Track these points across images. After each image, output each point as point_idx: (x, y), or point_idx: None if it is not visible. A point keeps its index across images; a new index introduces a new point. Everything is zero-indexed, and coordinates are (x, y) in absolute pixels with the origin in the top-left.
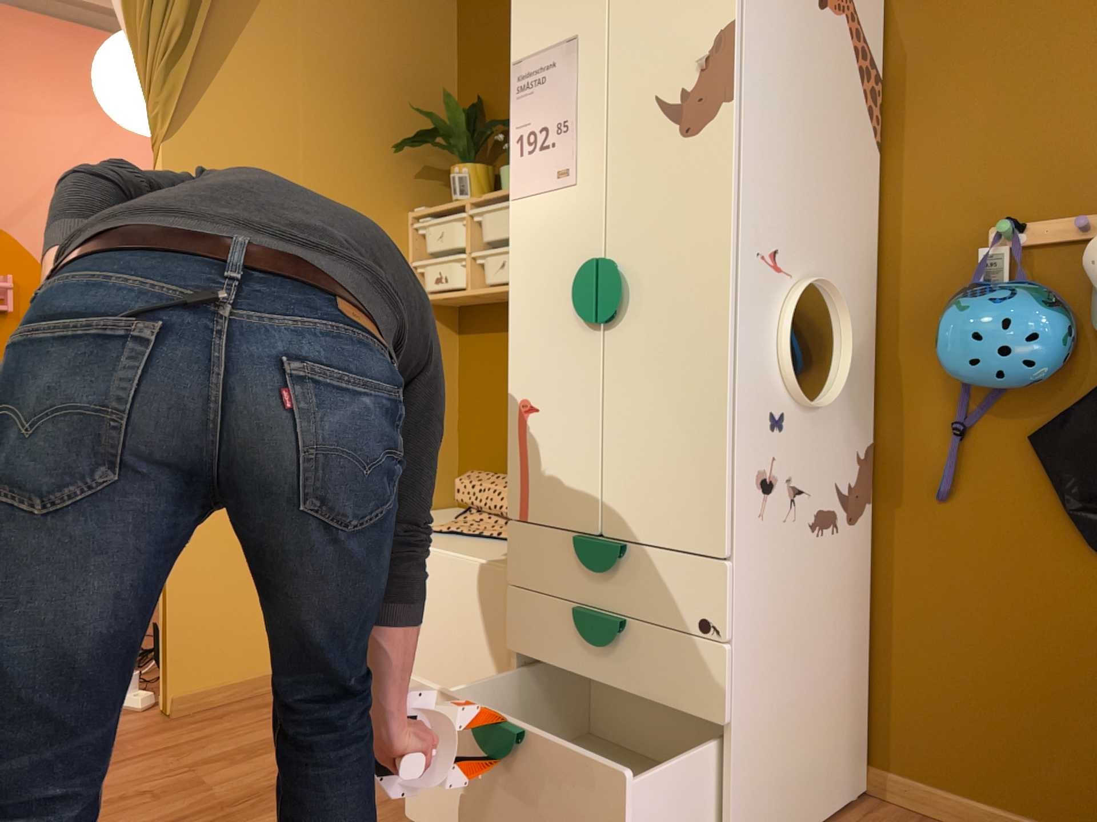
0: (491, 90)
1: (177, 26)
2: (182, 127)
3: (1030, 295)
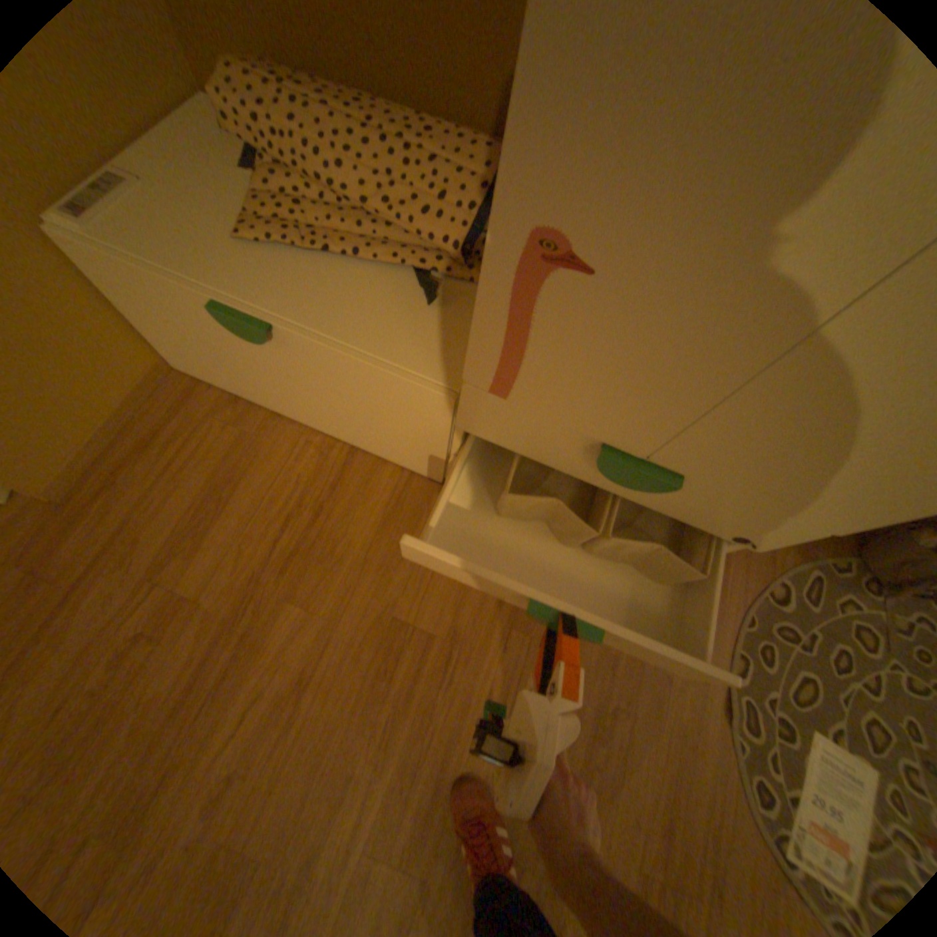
0: None
1: None
2: None
3: None
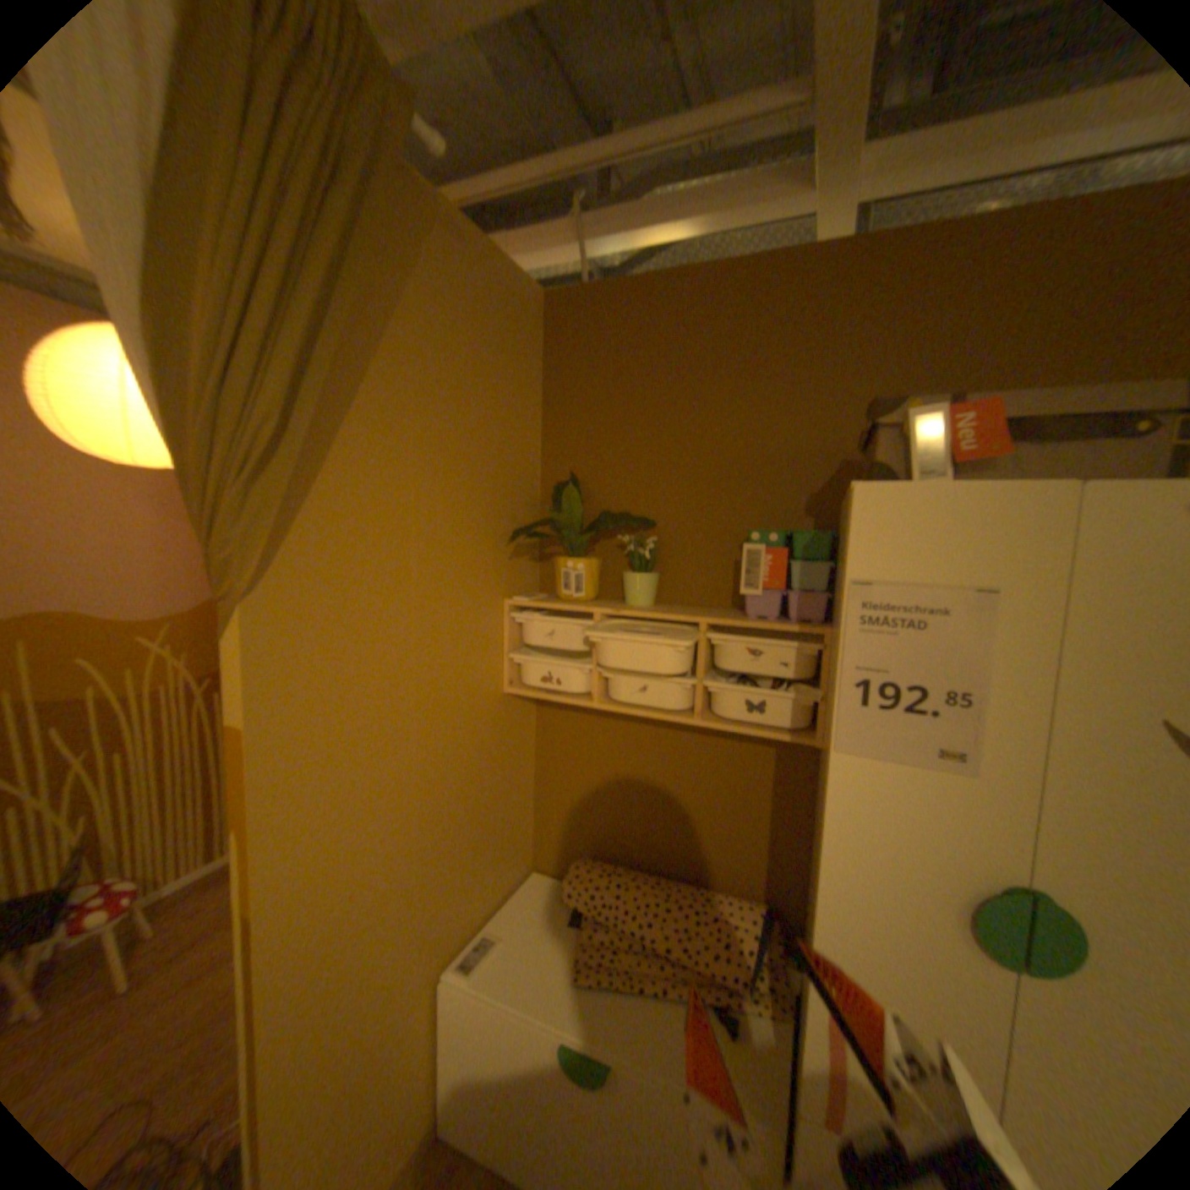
0: (589, 469)
1: (265, 417)
2: (268, 569)
3: None
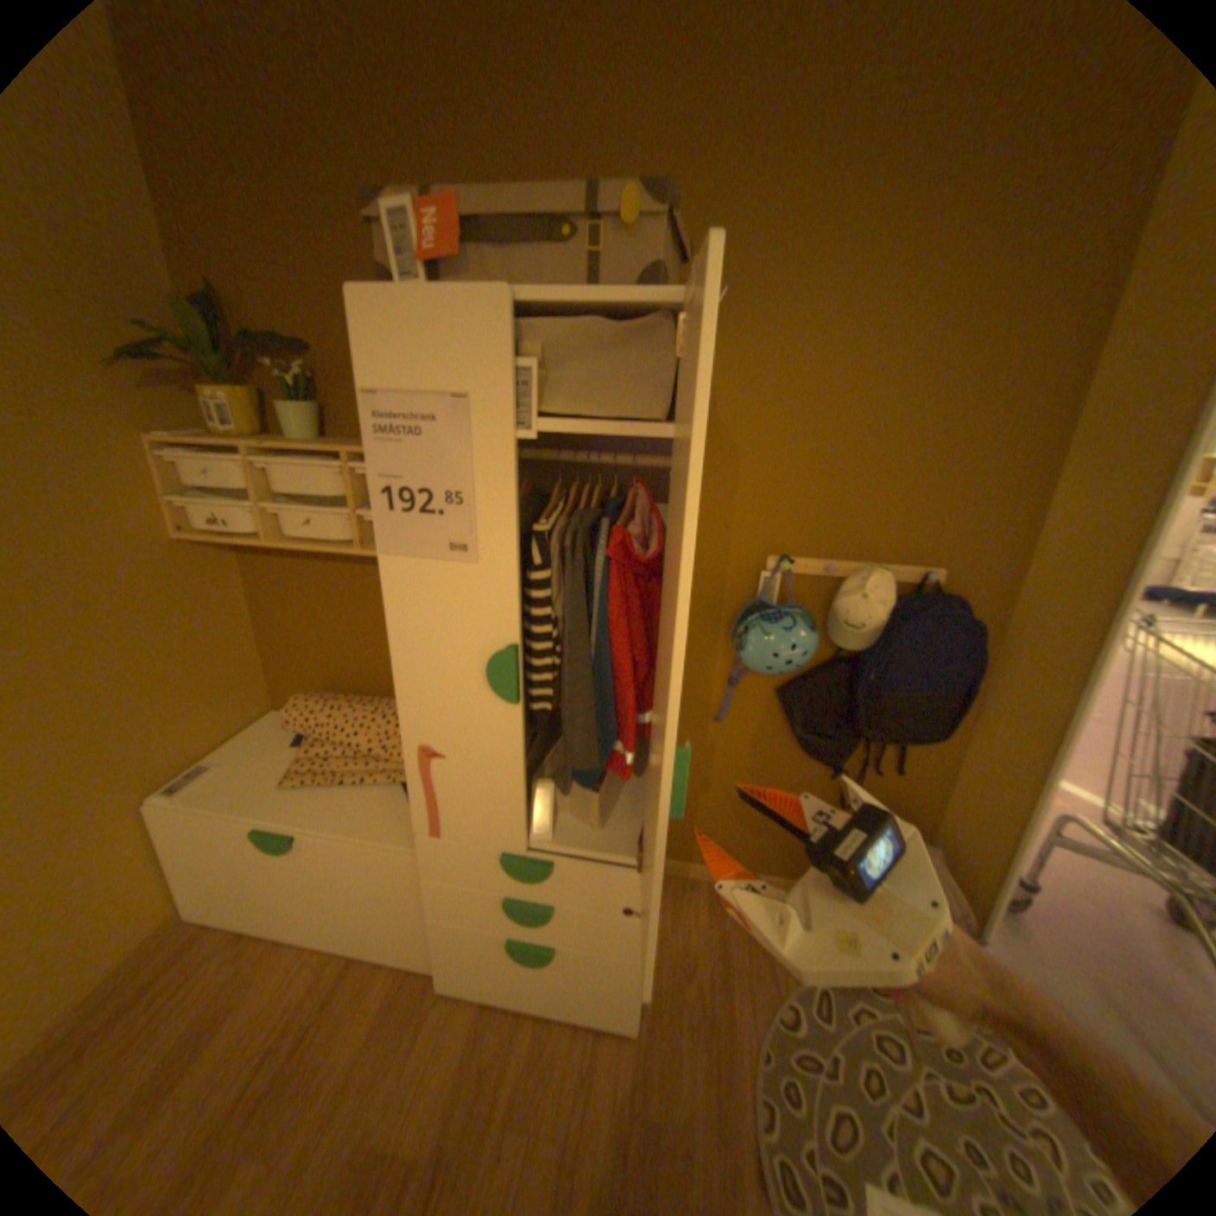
0: (224, 277)
1: None
2: None
3: (803, 623)
